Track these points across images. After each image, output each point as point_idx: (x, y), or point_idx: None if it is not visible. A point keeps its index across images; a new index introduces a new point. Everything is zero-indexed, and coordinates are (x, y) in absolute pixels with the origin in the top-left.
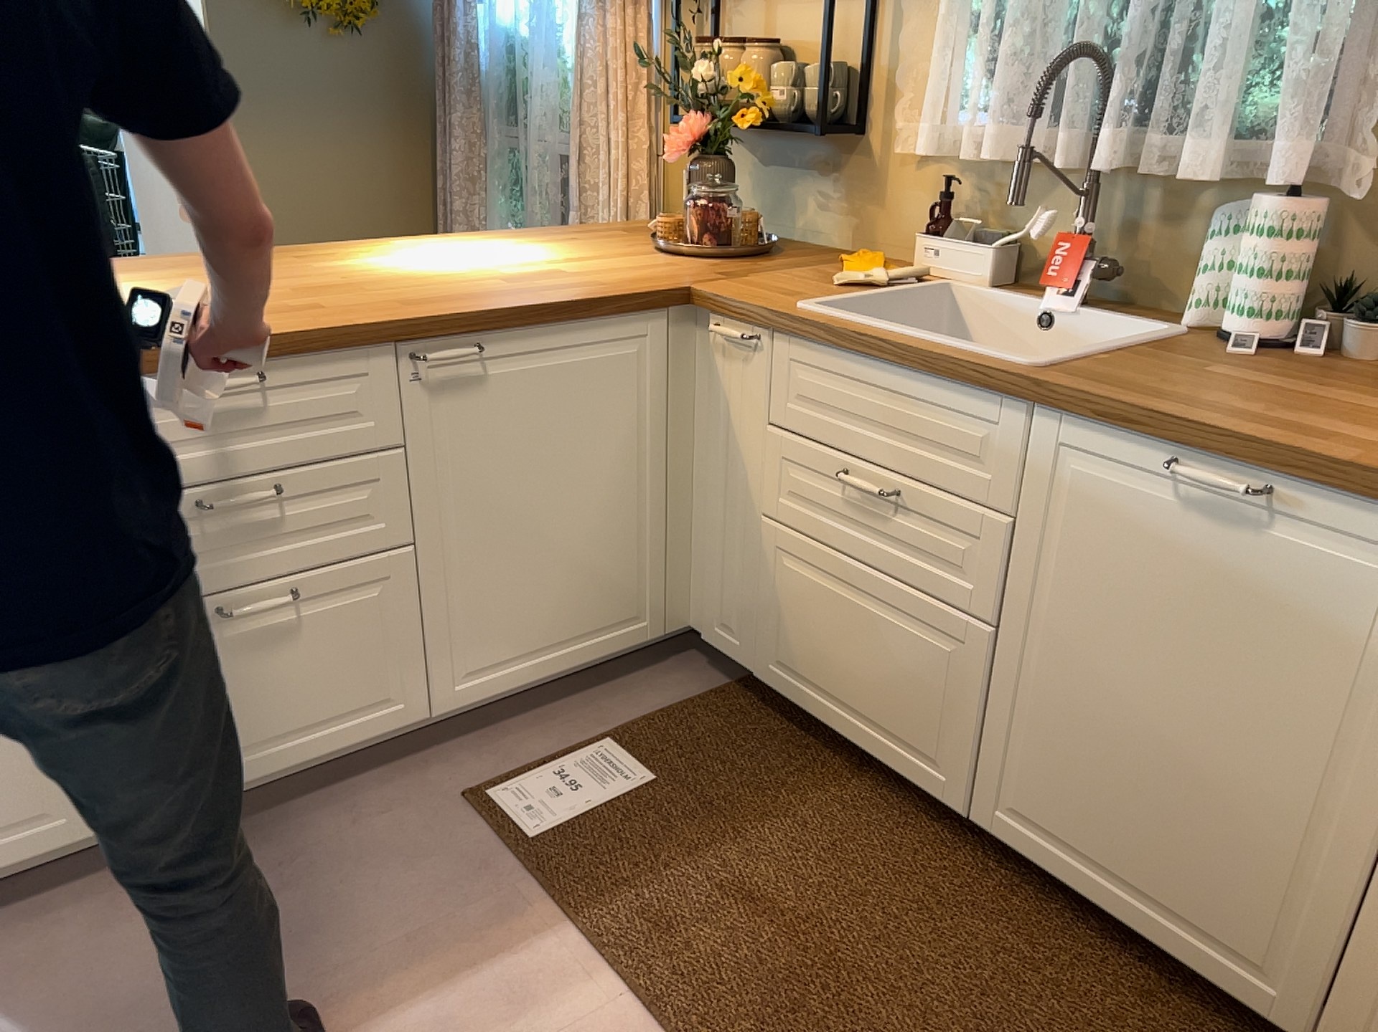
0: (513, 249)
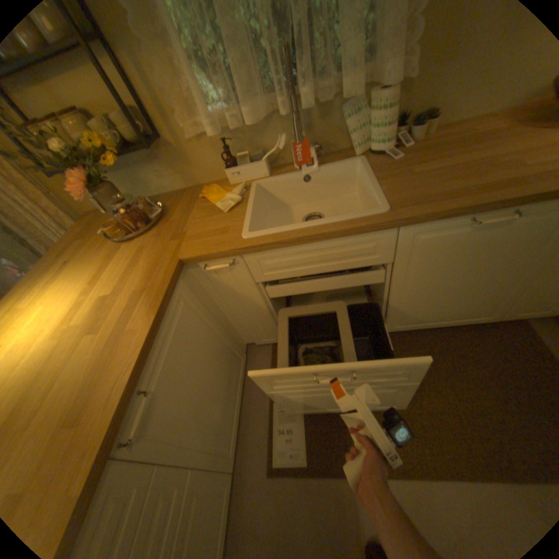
0: (47, 297)
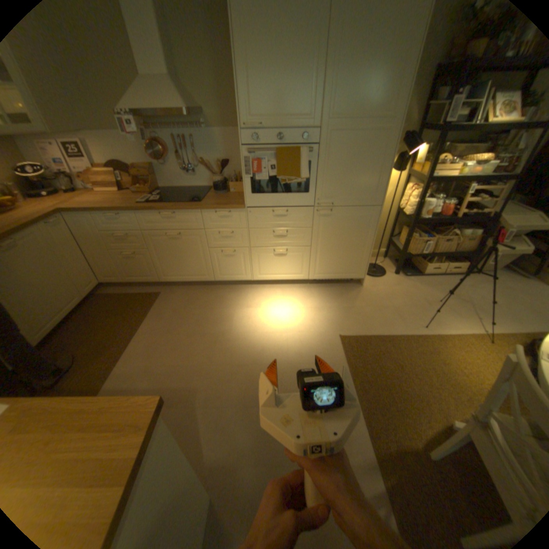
0: None
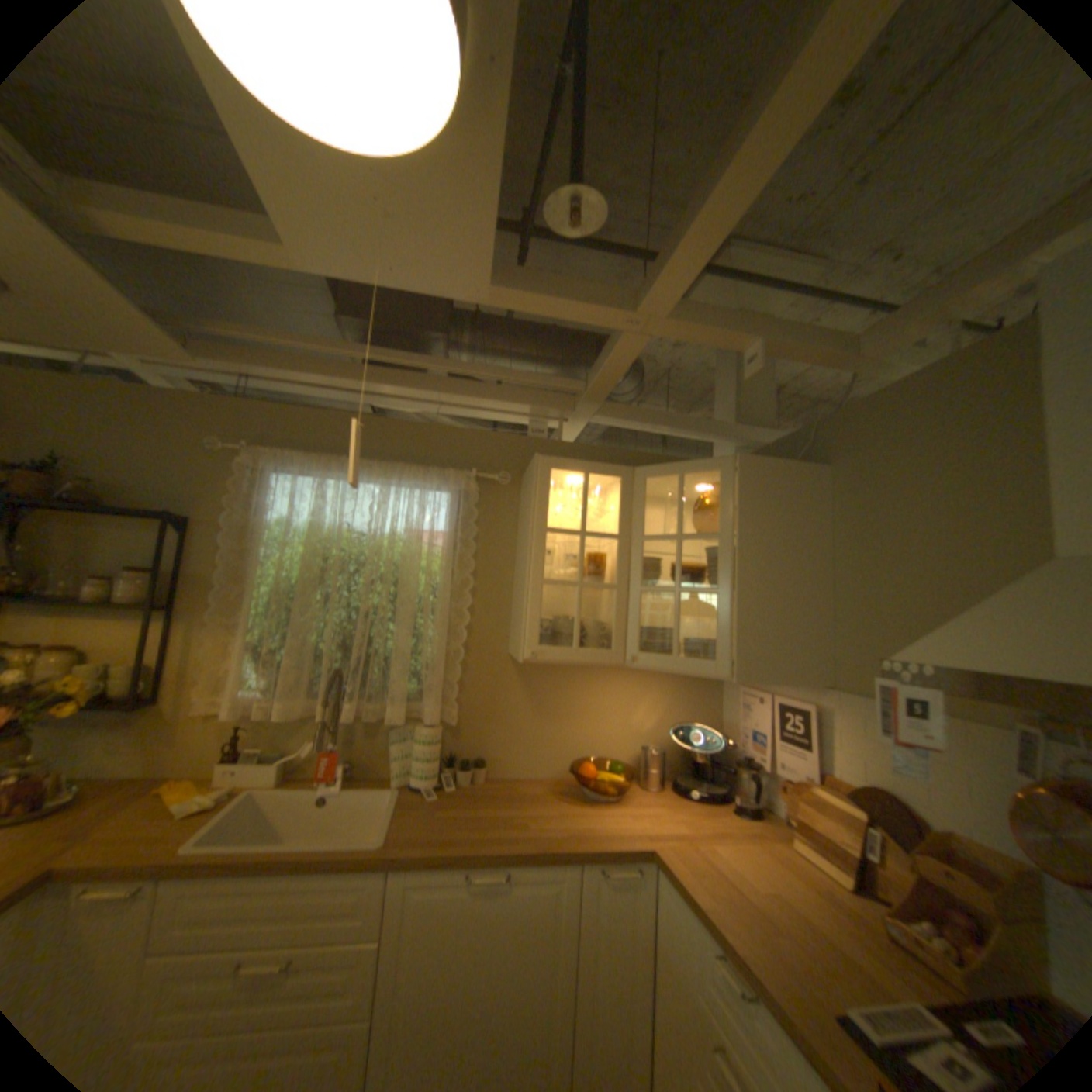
0: None
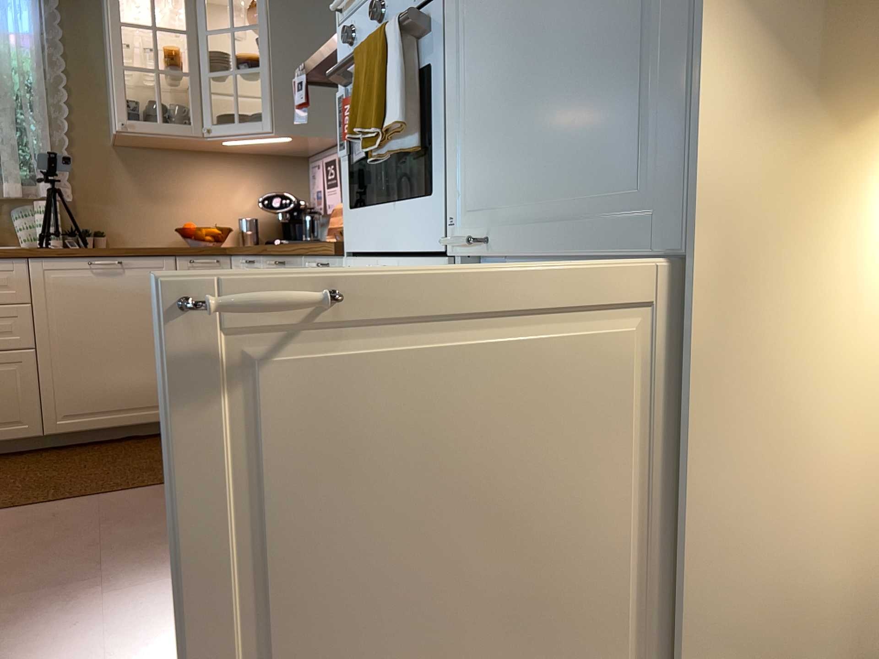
0: None
